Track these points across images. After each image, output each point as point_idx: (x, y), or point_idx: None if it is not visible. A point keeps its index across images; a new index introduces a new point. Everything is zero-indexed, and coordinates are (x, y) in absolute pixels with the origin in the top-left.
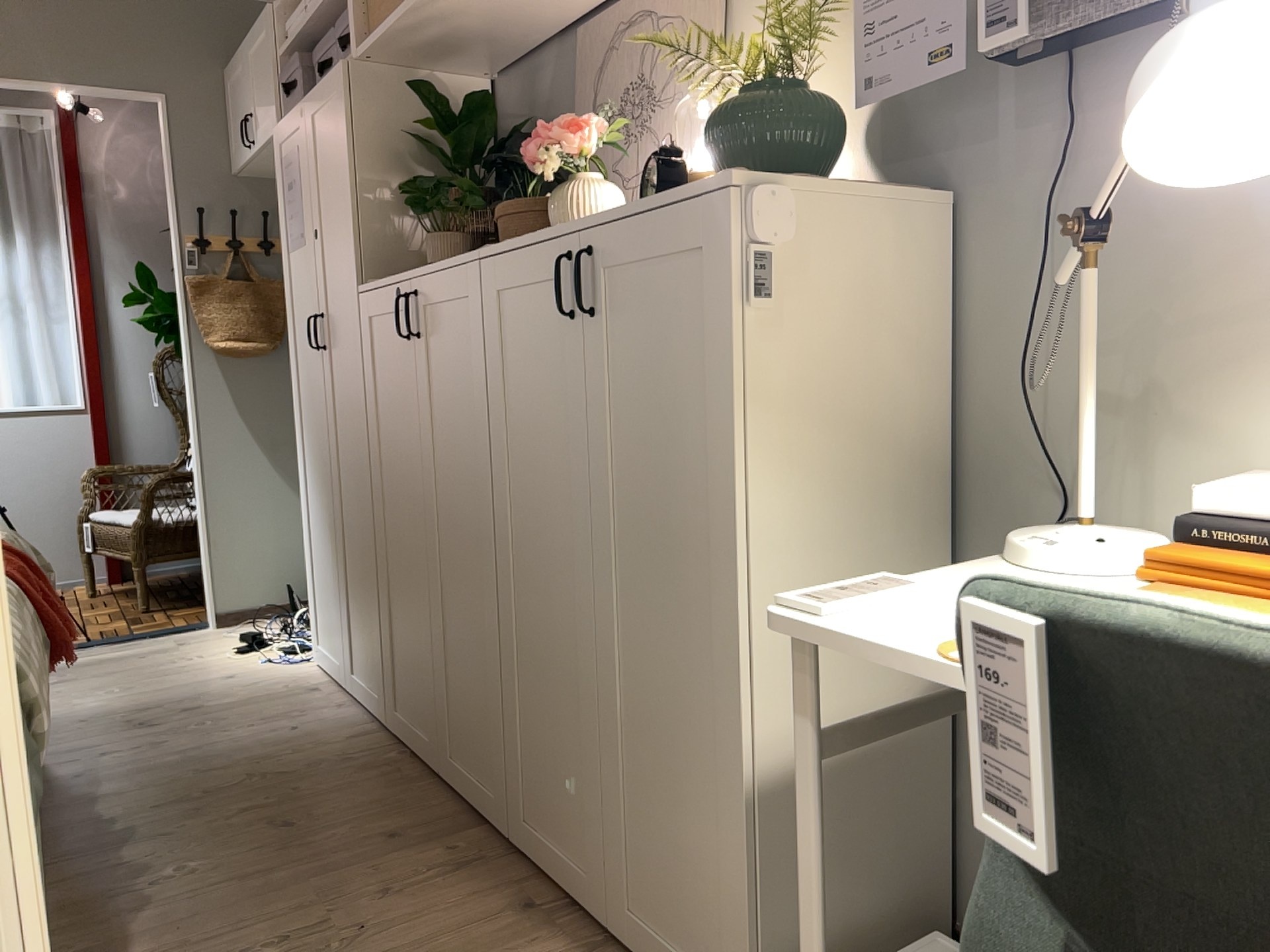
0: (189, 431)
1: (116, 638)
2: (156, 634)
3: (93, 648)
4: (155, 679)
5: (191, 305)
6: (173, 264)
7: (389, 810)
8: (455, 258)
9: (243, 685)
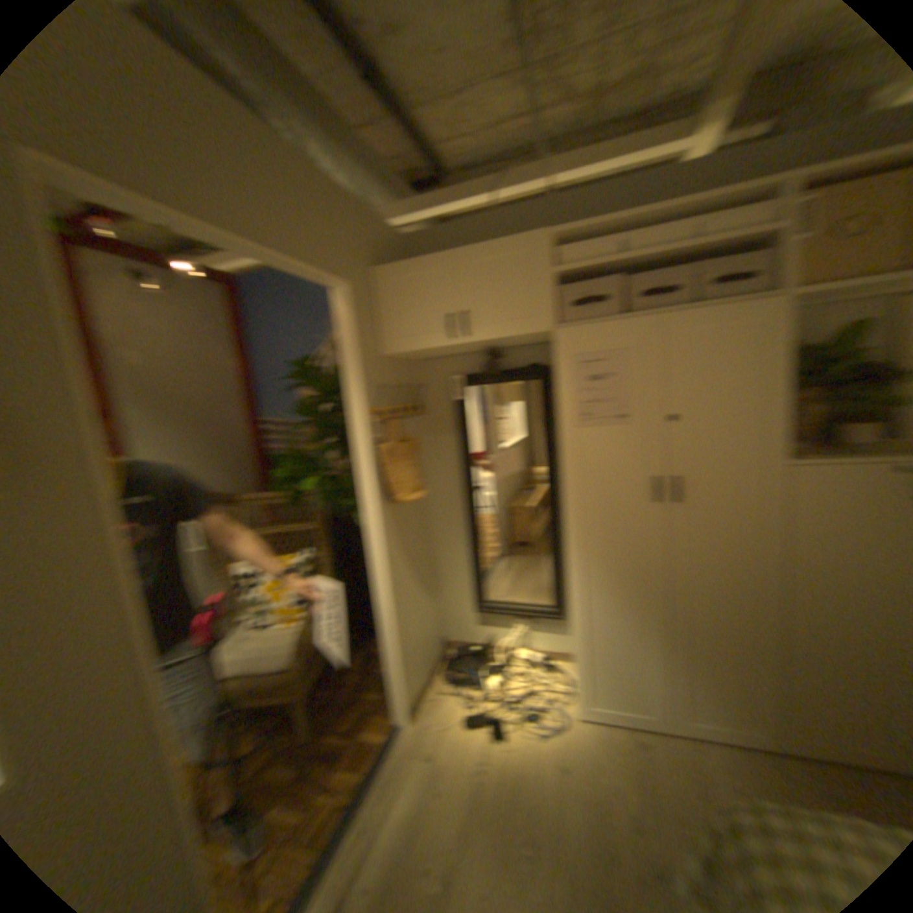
0: (378, 576)
1: (362, 791)
2: (384, 764)
3: (362, 817)
4: (524, 816)
5: (378, 469)
6: (356, 435)
7: None
8: None
9: (598, 775)
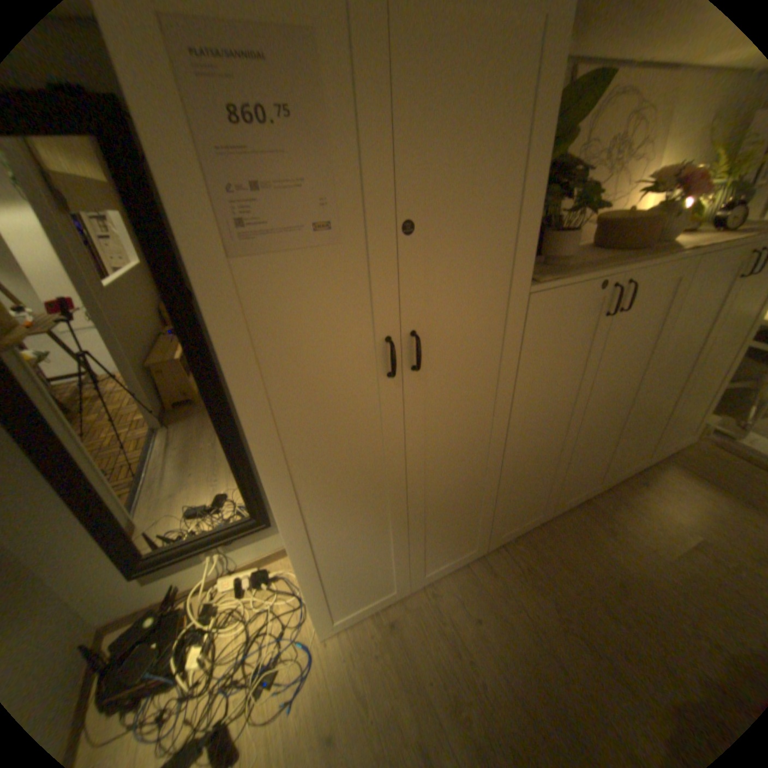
0: None
1: None
2: None
3: None
4: None
5: None
6: None
7: (586, 539)
8: (672, 253)
9: (362, 710)
